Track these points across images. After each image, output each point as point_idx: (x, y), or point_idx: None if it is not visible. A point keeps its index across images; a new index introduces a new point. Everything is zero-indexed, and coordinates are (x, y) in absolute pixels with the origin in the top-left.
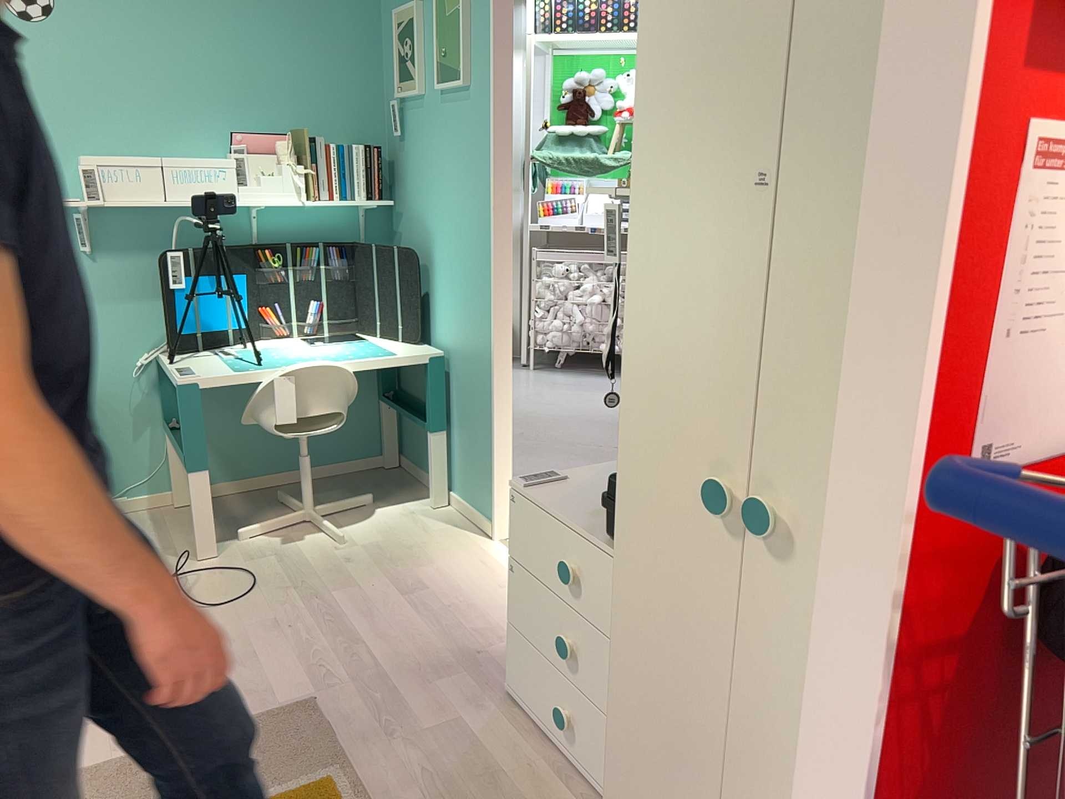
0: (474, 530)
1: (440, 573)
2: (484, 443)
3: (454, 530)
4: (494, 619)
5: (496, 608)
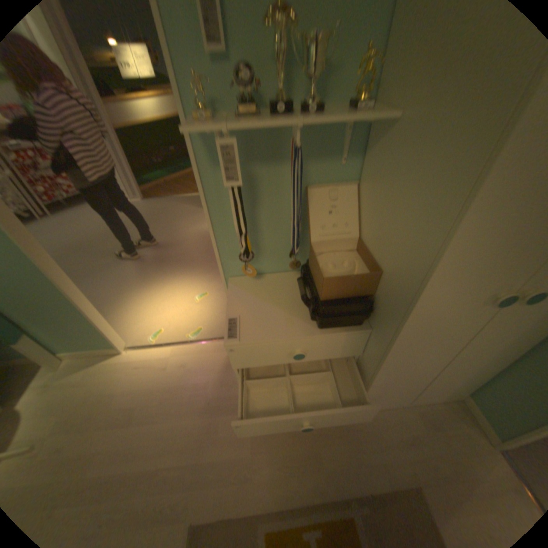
0: (99, 357)
1: (125, 394)
2: (74, 321)
3: (89, 367)
4: (187, 383)
5: (178, 378)
